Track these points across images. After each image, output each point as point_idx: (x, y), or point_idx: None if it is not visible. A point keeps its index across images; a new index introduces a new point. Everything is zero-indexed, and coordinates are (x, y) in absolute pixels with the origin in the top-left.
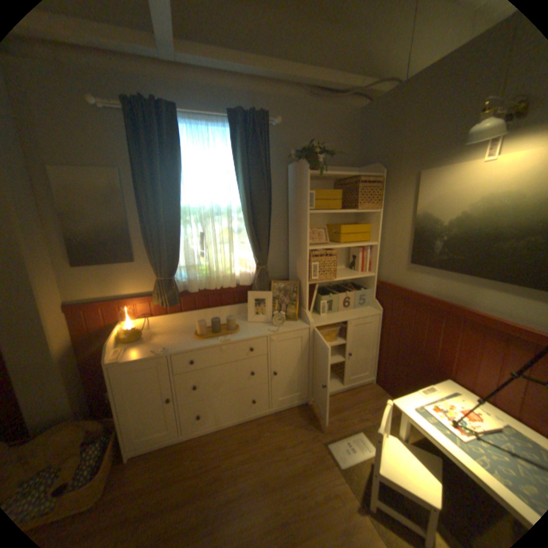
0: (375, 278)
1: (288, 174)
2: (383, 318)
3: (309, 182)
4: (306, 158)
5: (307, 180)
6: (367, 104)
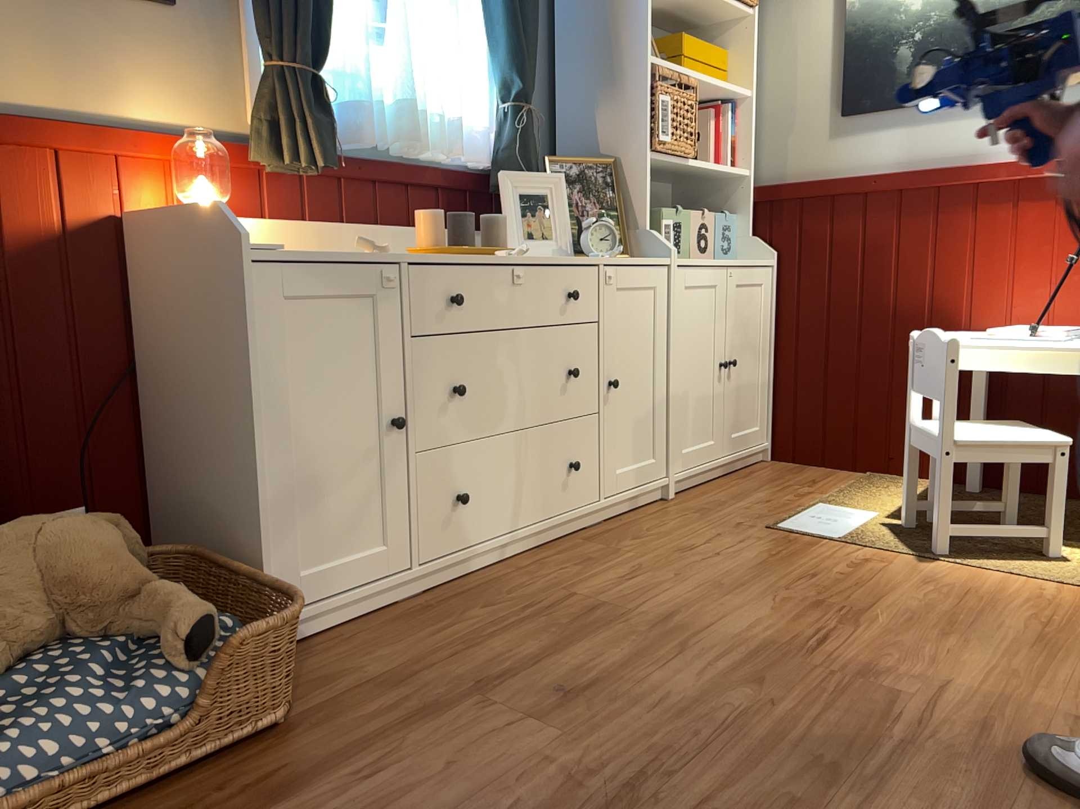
0: (749, 182)
1: None
2: (778, 277)
3: None
4: None
5: None
6: None
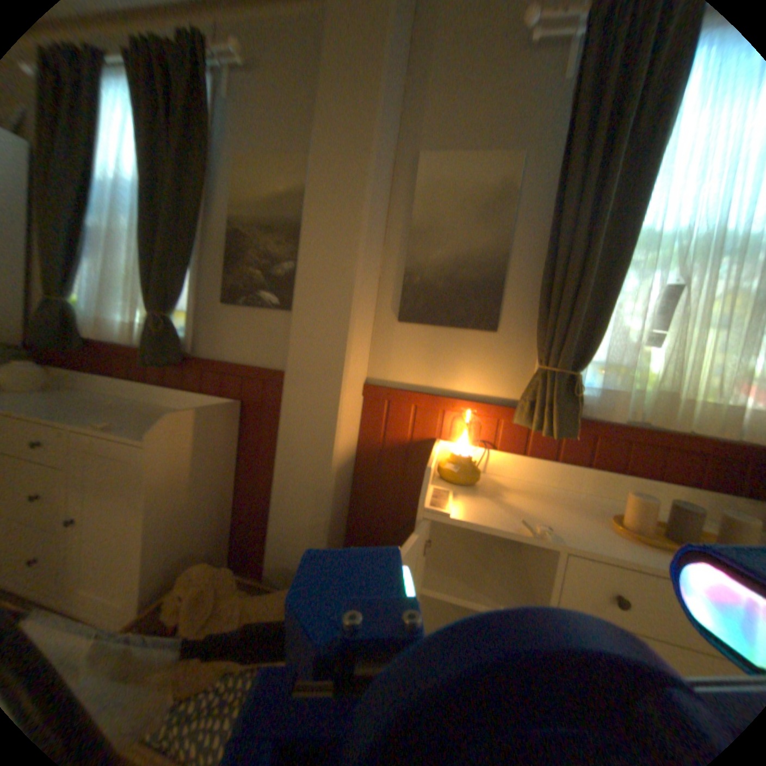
0: None
1: None
2: None
3: None
4: None
5: None
6: None
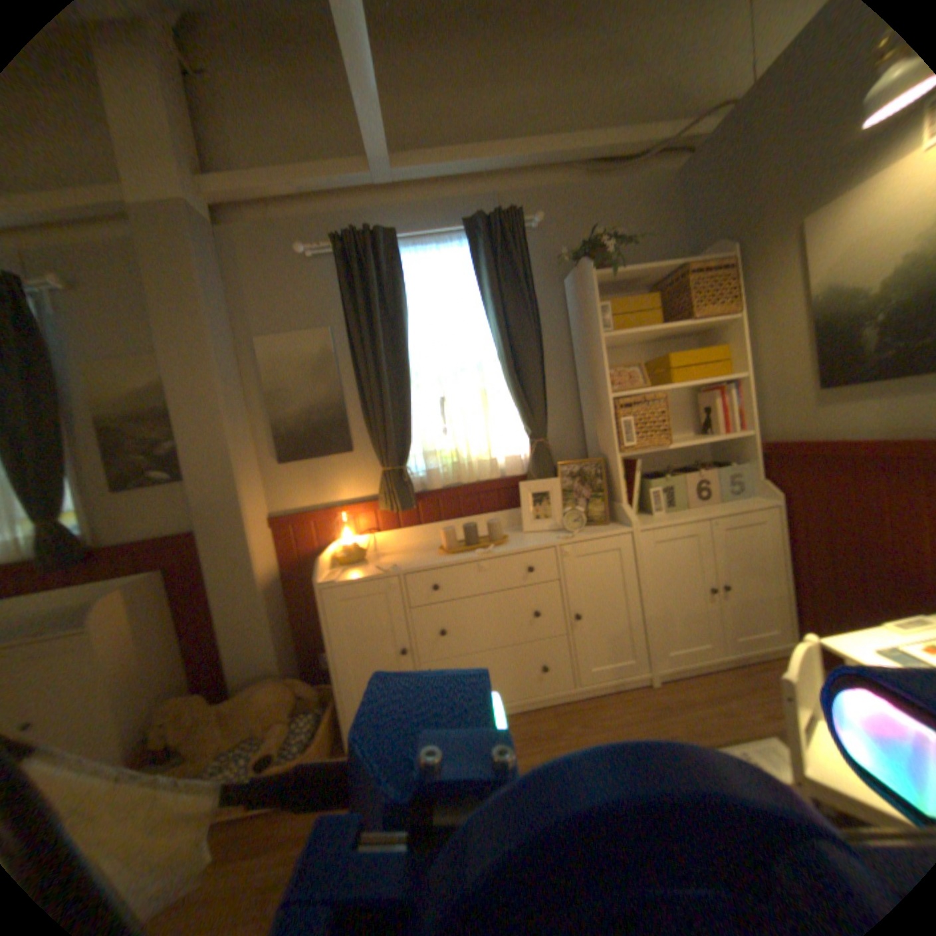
0: (755, 439)
1: (566, 294)
2: (789, 514)
3: (596, 287)
4: (589, 257)
5: (592, 286)
6: (690, 163)
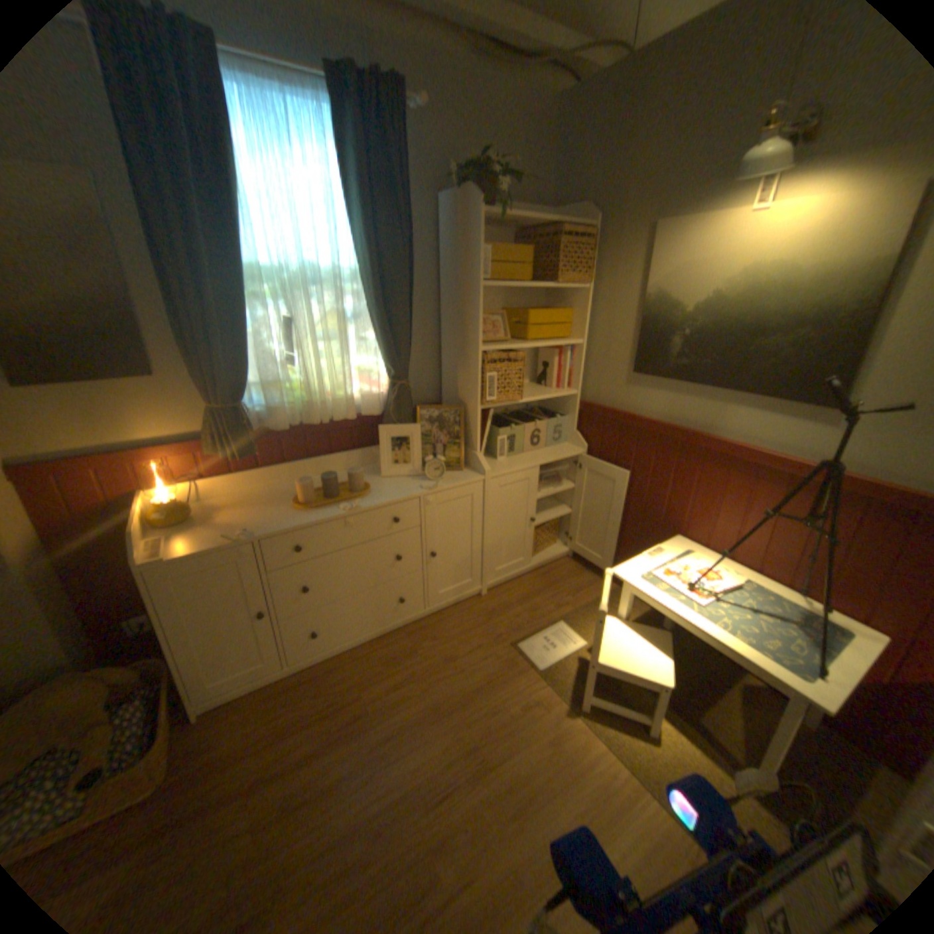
0: (577, 398)
1: (438, 212)
2: (587, 460)
3: (483, 228)
4: (476, 183)
5: (479, 225)
6: (568, 87)
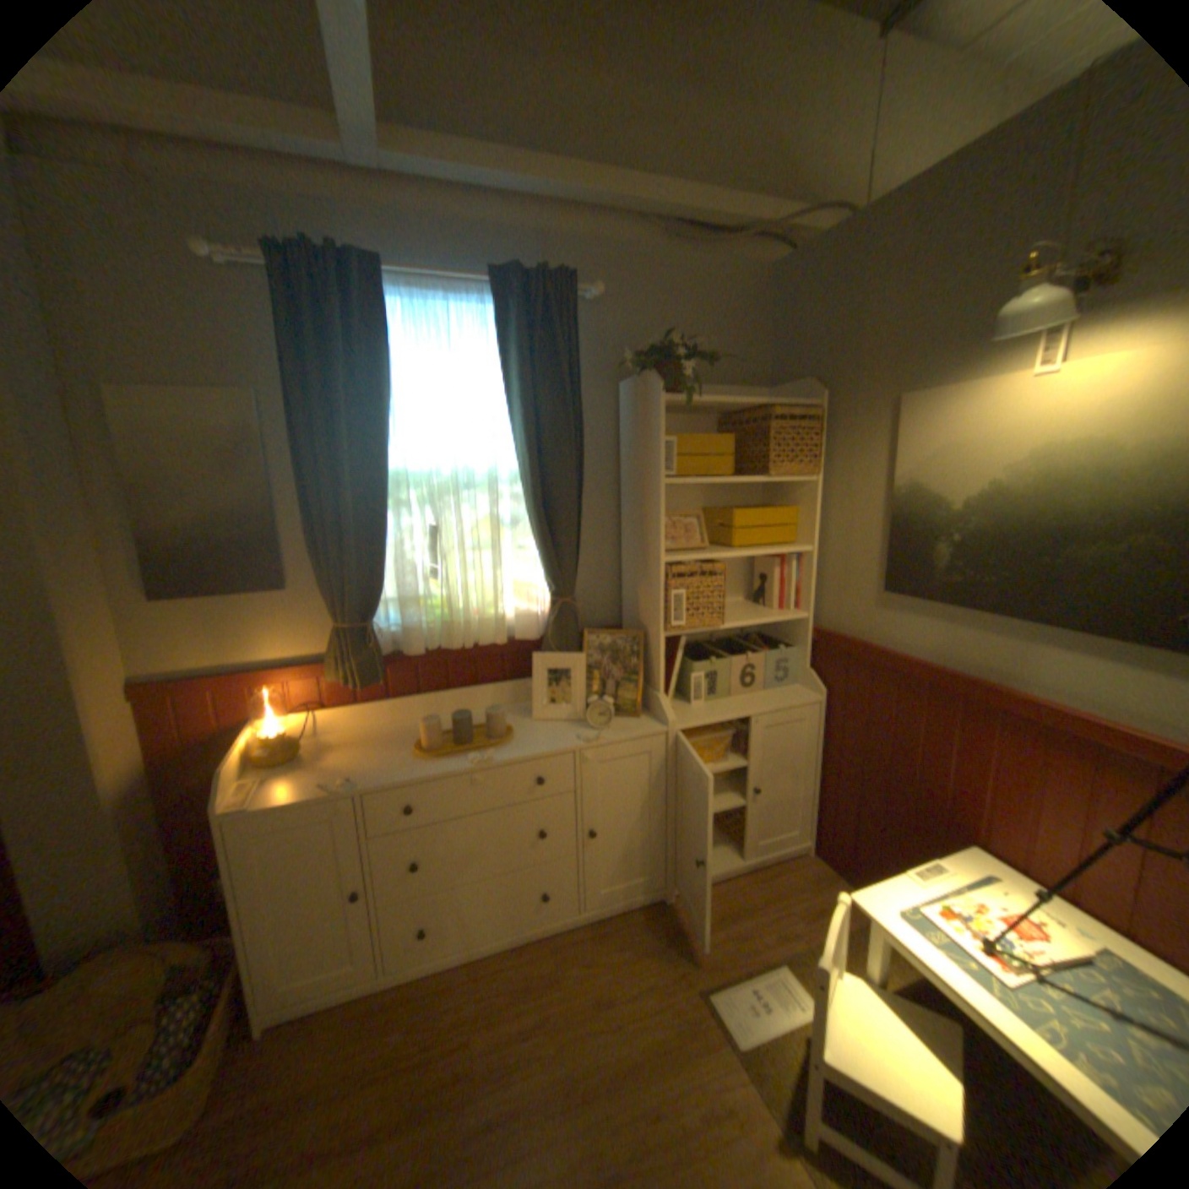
0: (809, 623)
1: (620, 402)
2: (828, 711)
3: (663, 418)
4: (657, 369)
5: (659, 415)
6: (786, 255)
